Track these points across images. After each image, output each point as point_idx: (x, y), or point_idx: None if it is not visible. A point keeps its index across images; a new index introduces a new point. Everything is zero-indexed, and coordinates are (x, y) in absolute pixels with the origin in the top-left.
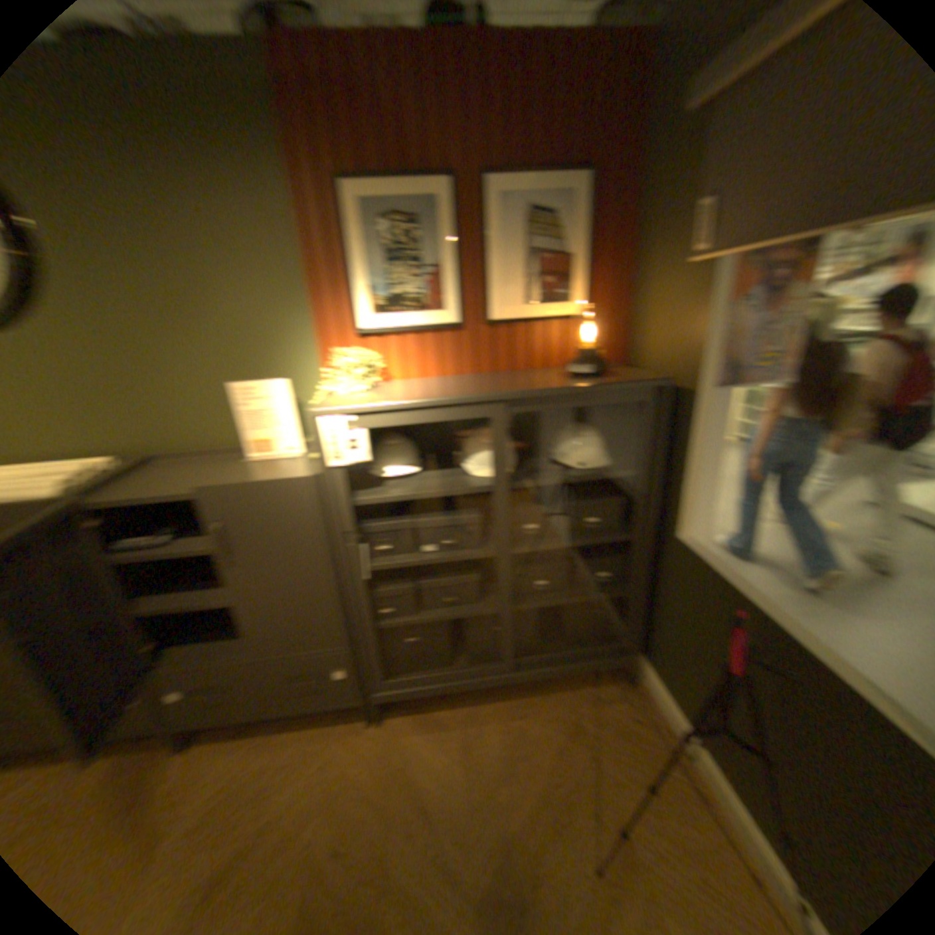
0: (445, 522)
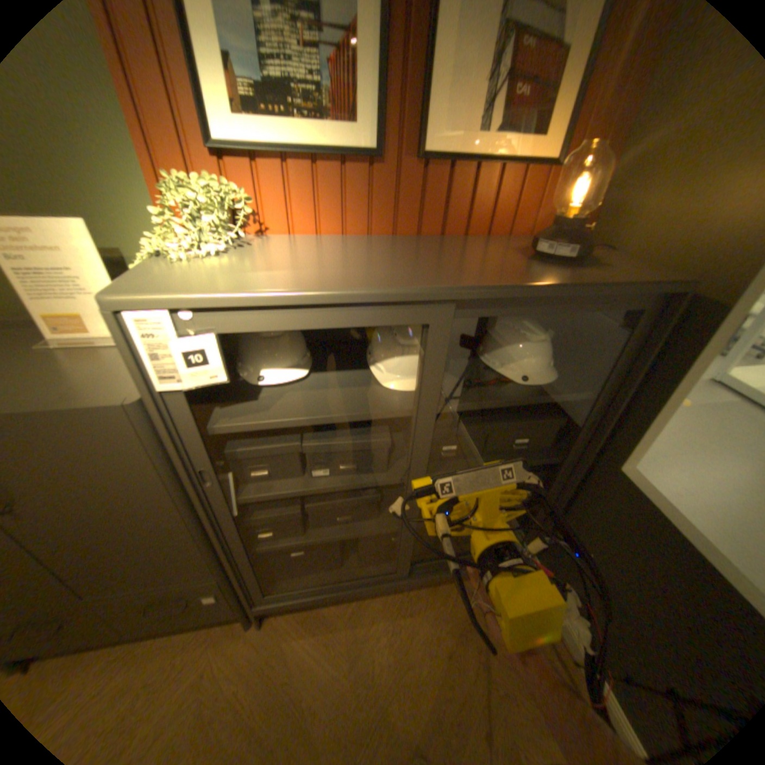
0: (347, 446)
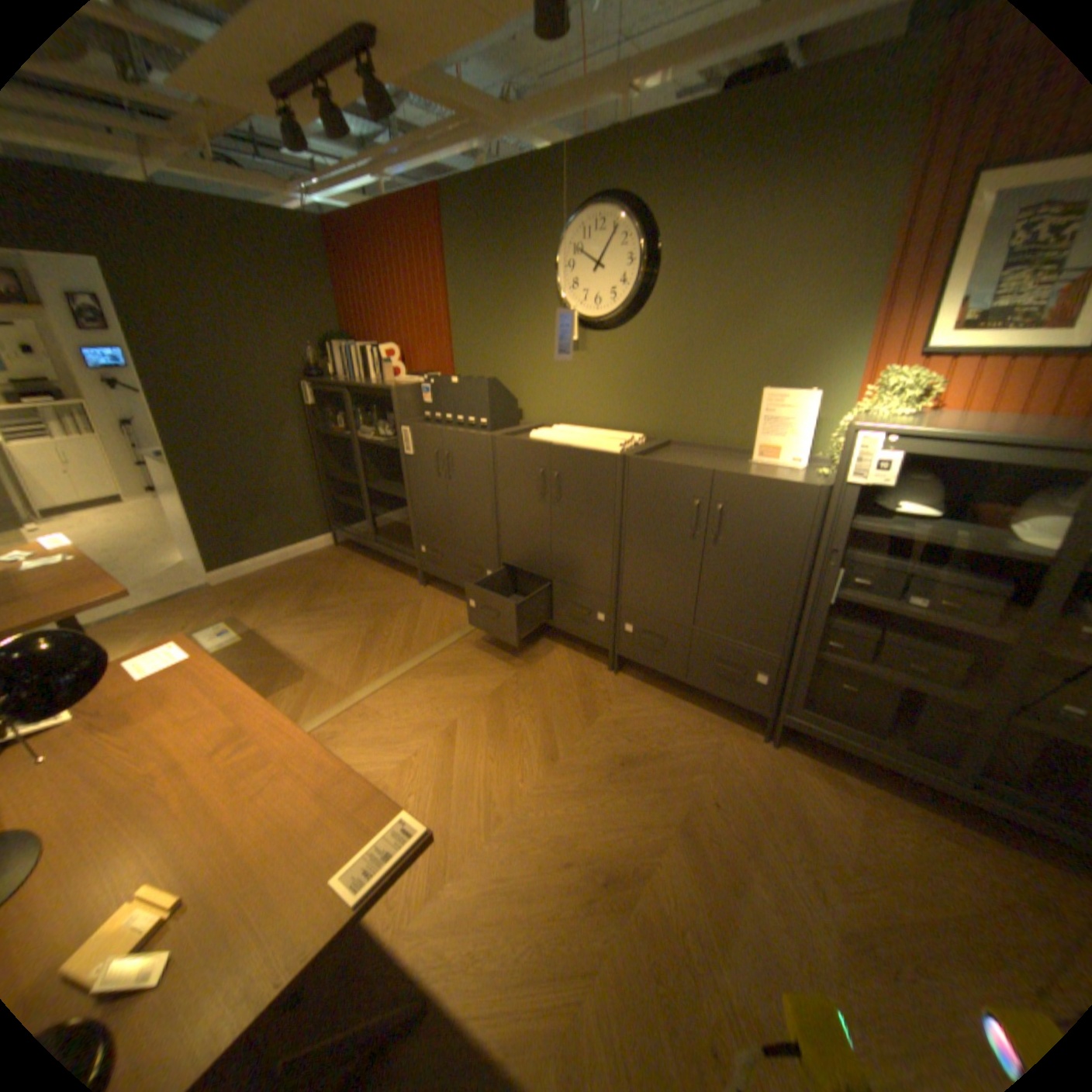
0: (961, 584)
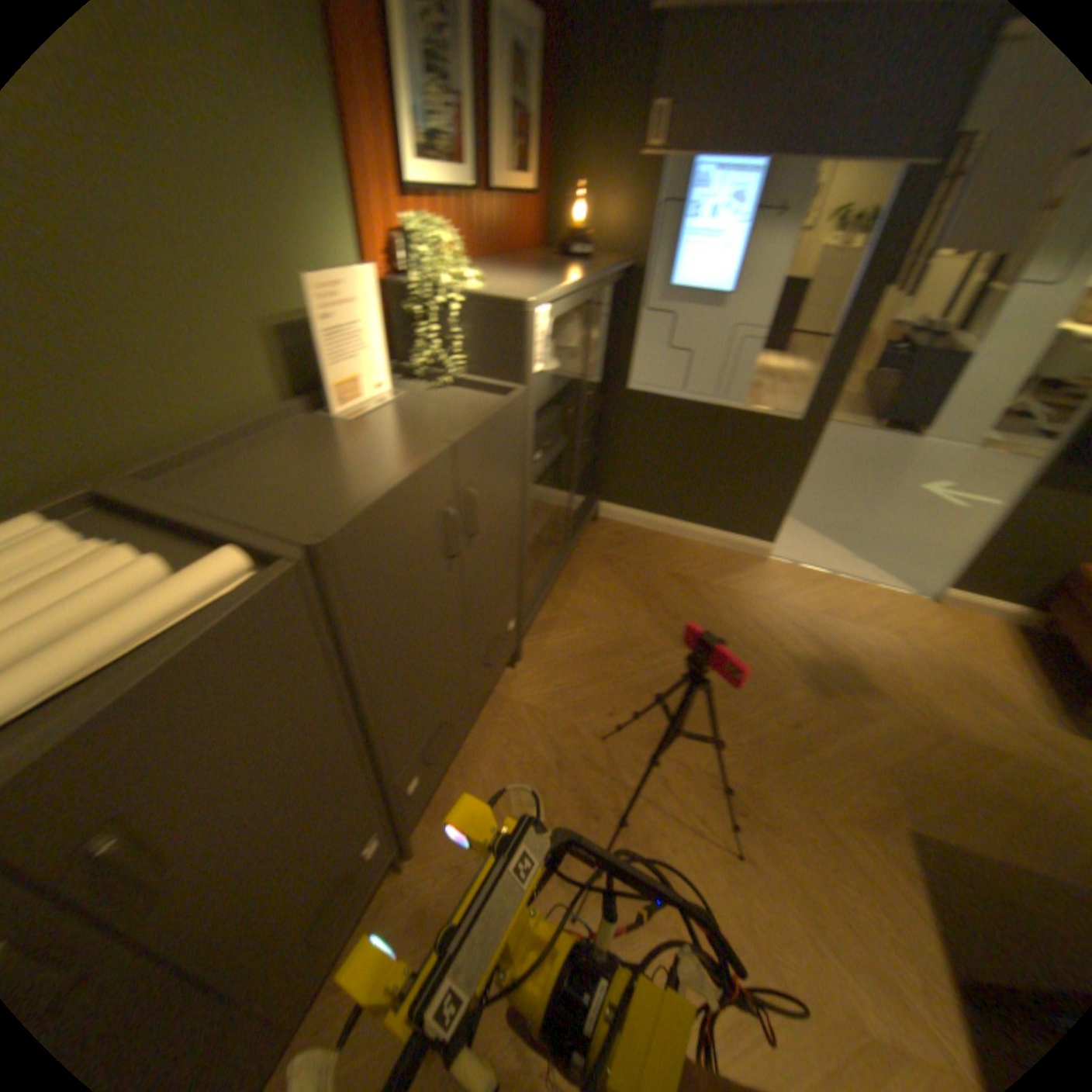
0: (551, 422)
